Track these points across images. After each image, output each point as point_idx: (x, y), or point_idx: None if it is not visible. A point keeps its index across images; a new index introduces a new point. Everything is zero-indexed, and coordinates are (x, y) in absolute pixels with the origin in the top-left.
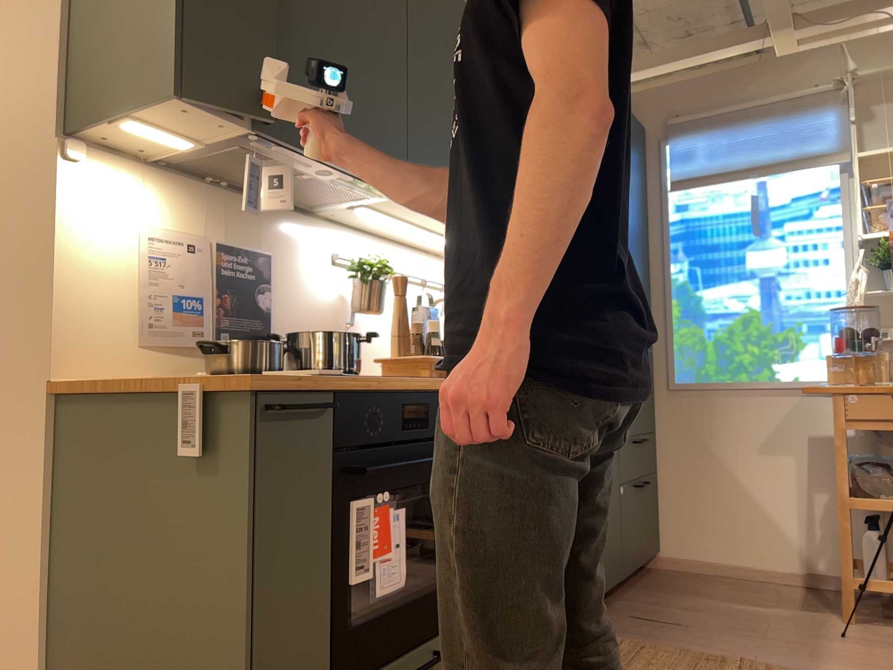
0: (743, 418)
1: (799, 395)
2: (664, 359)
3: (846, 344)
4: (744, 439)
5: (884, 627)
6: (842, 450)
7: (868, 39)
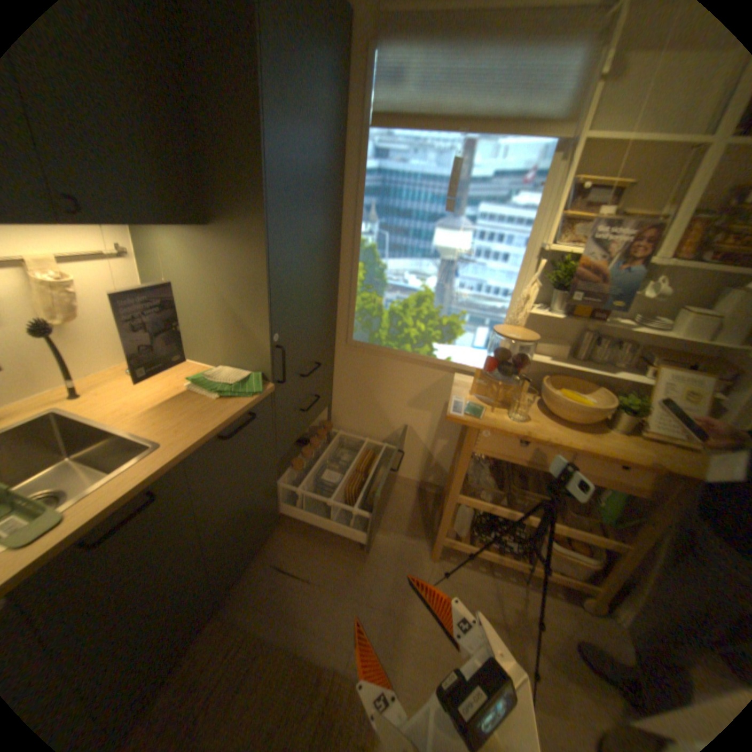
0: (400, 379)
1: (446, 371)
2: (346, 317)
3: (496, 360)
4: (398, 394)
5: (455, 563)
6: (463, 467)
7: None
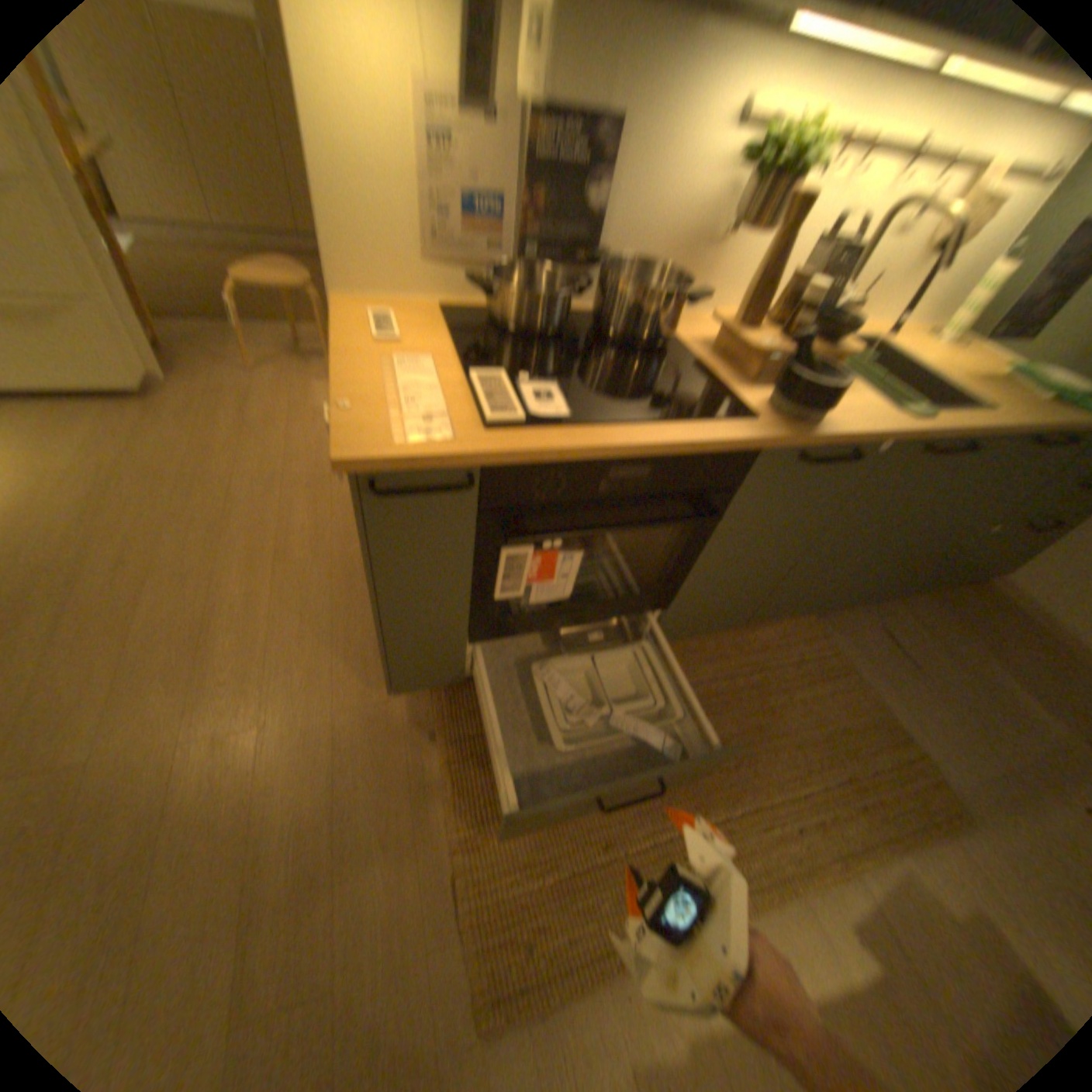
0: None
1: None
2: None
3: None
4: None
5: None
6: None
7: None
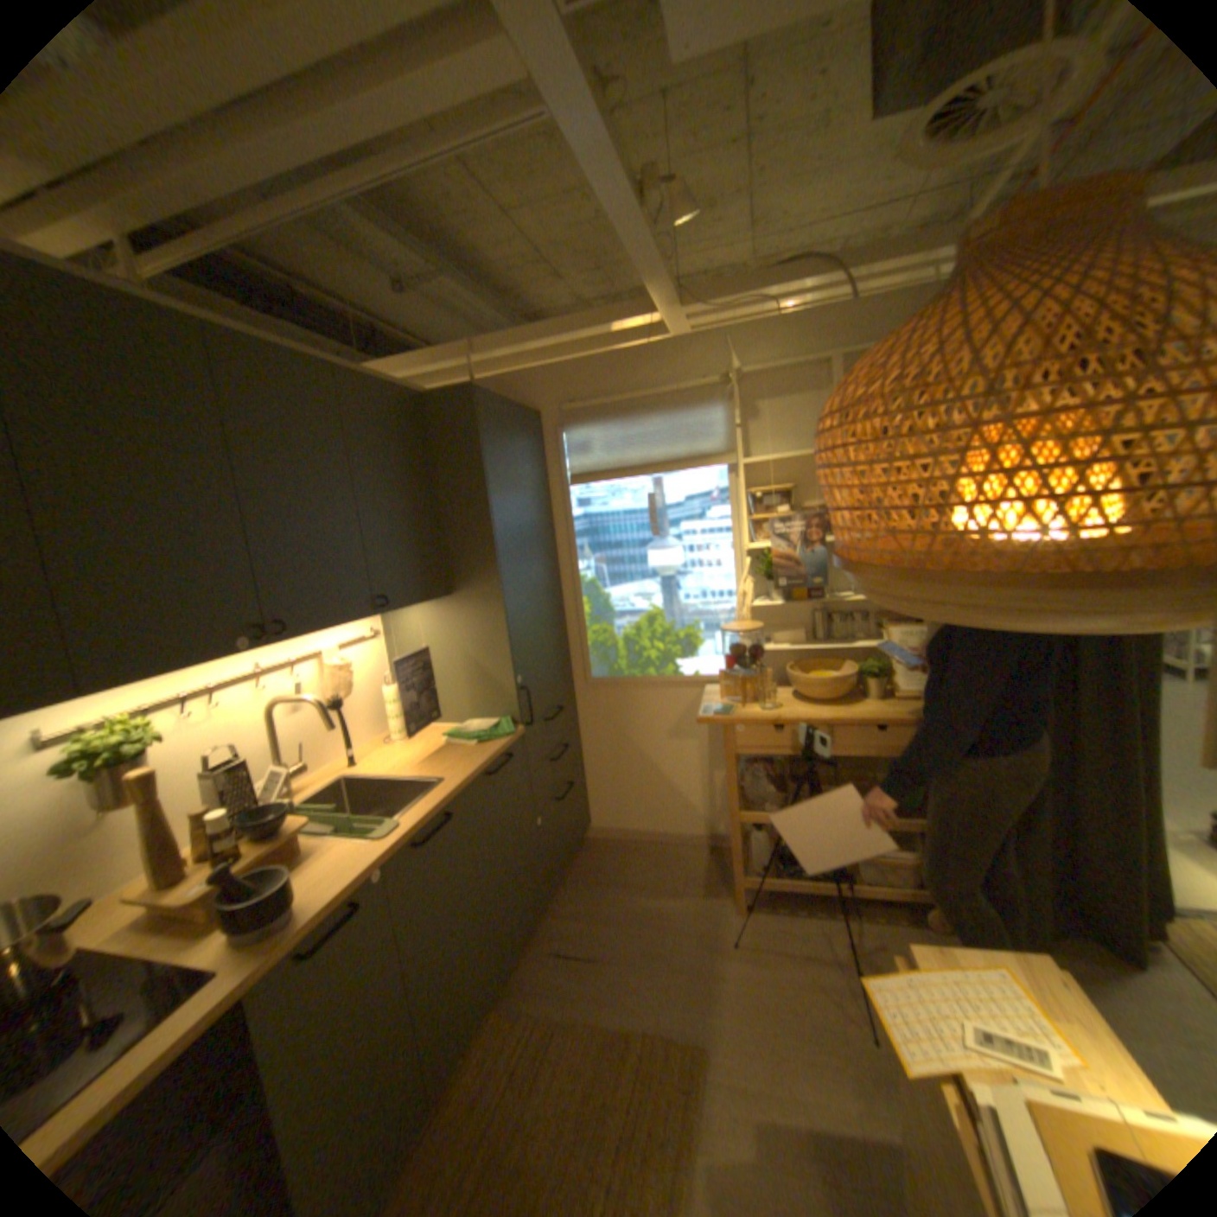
0: (653, 710)
1: (699, 688)
2: (580, 655)
3: (736, 659)
4: (655, 728)
5: (768, 916)
6: (732, 775)
7: (754, 325)
